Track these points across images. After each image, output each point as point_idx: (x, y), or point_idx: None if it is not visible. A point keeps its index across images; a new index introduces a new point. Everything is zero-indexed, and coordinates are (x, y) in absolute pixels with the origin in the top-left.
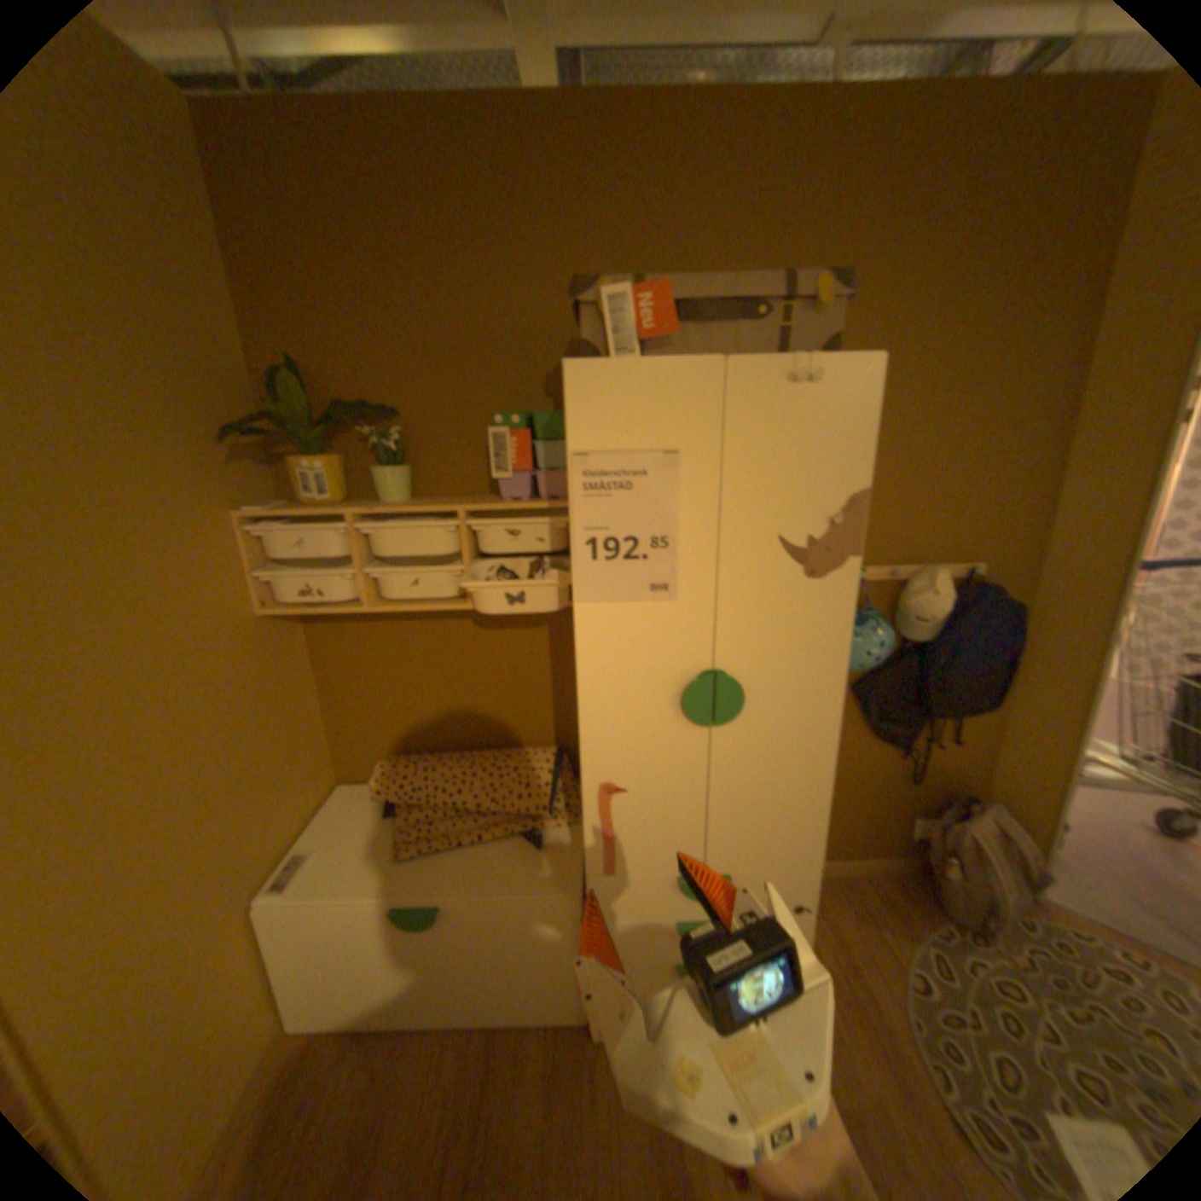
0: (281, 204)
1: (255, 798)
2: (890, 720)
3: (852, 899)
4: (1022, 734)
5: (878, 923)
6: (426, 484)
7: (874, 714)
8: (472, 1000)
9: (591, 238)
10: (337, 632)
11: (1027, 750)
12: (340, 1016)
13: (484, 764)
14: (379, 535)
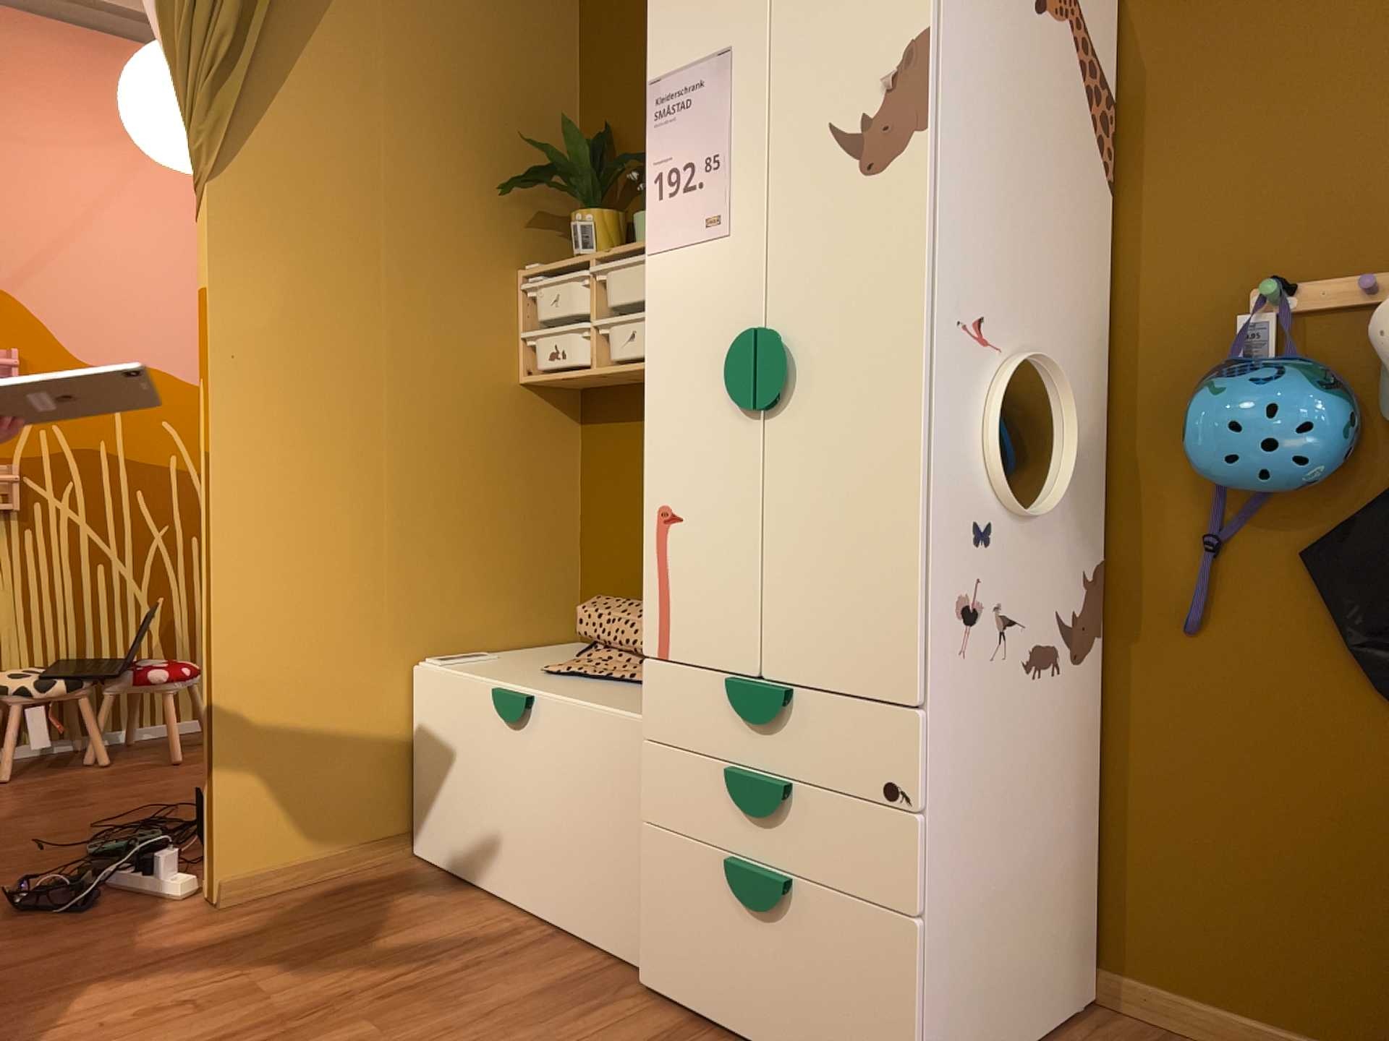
0: None
1: (459, 562)
2: None
3: None
4: None
5: None
6: None
7: (1358, 620)
8: (547, 865)
9: None
10: (603, 432)
11: None
12: (449, 843)
13: None
14: (612, 279)
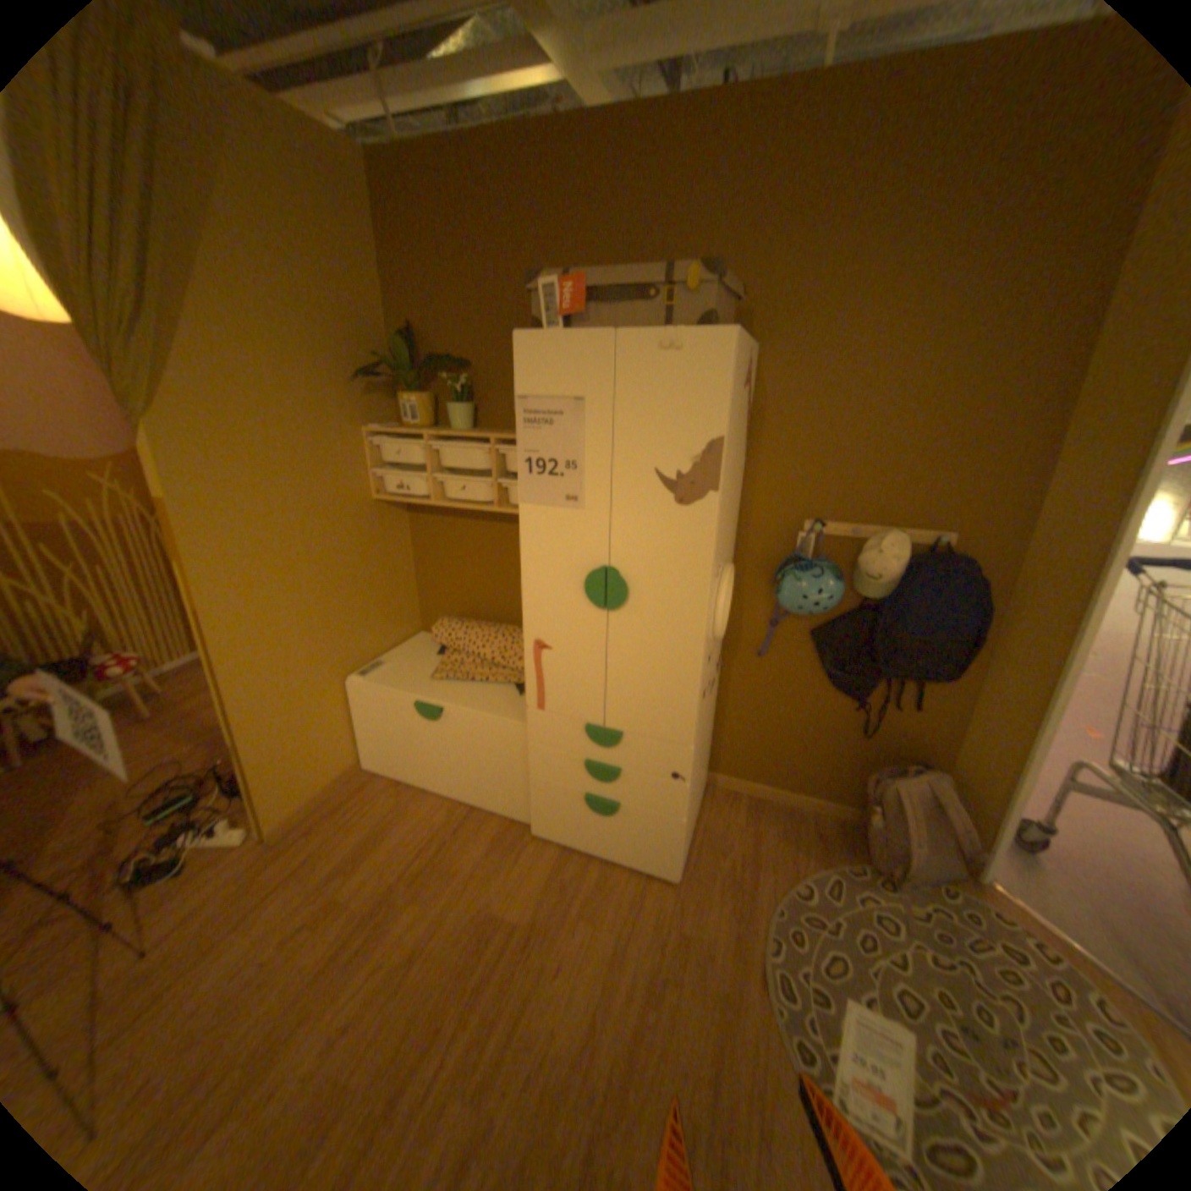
0: (408, 216)
1: (357, 616)
2: (846, 671)
3: (790, 824)
4: (988, 714)
5: (801, 846)
6: (485, 419)
7: (829, 661)
8: (462, 782)
9: (607, 227)
10: (426, 522)
11: (990, 731)
12: (389, 768)
13: (505, 633)
14: (442, 452)
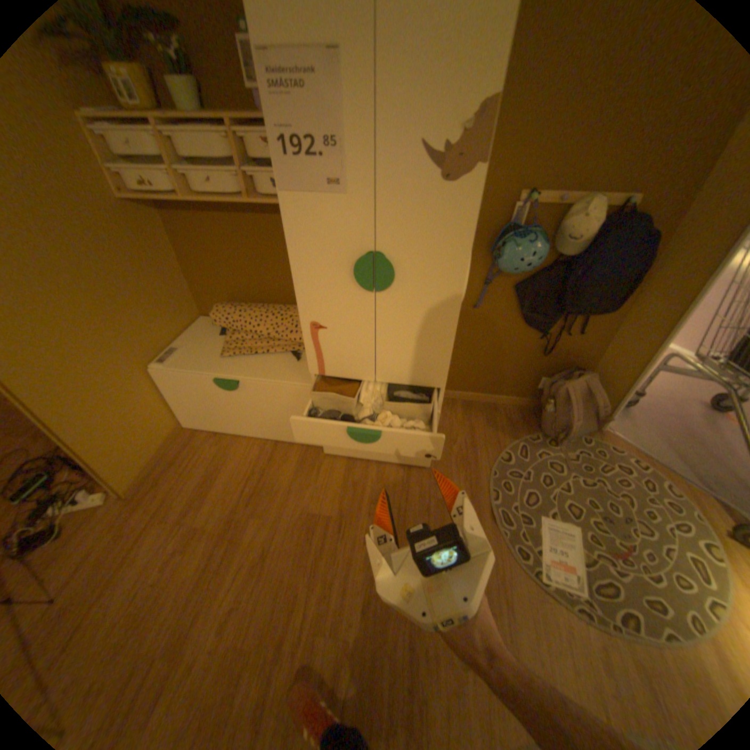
0: None
1: (139, 313)
2: (537, 312)
3: (488, 413)
4: (628, 331)
5: (498, 427)
6: (210, 96)
7: (526, 307)
8: (264, 426)
9: None
10: (177, 216)
11: (627, 342)
12: (204, 424)
13: (273, 311)
14: (174, 137)
